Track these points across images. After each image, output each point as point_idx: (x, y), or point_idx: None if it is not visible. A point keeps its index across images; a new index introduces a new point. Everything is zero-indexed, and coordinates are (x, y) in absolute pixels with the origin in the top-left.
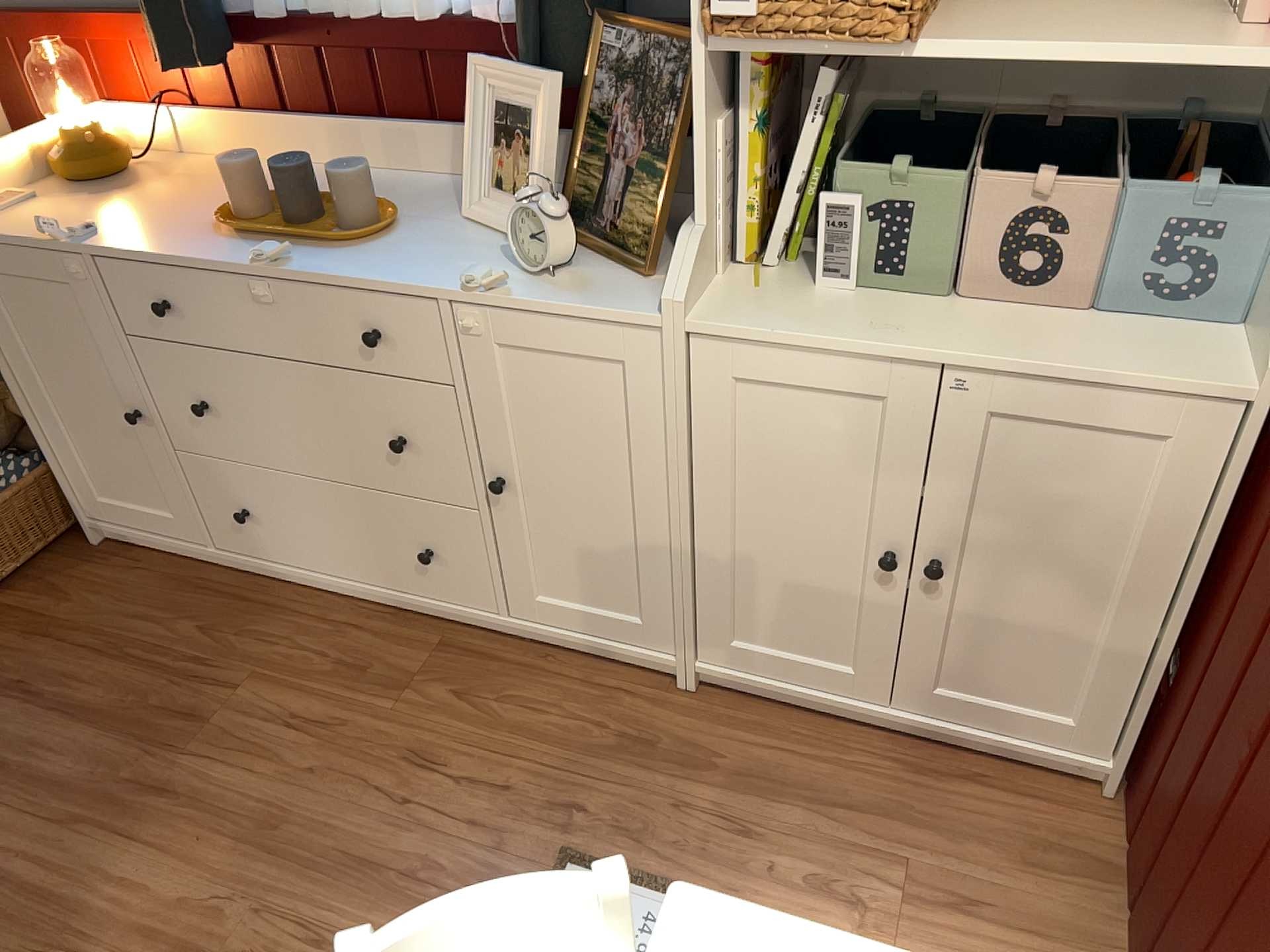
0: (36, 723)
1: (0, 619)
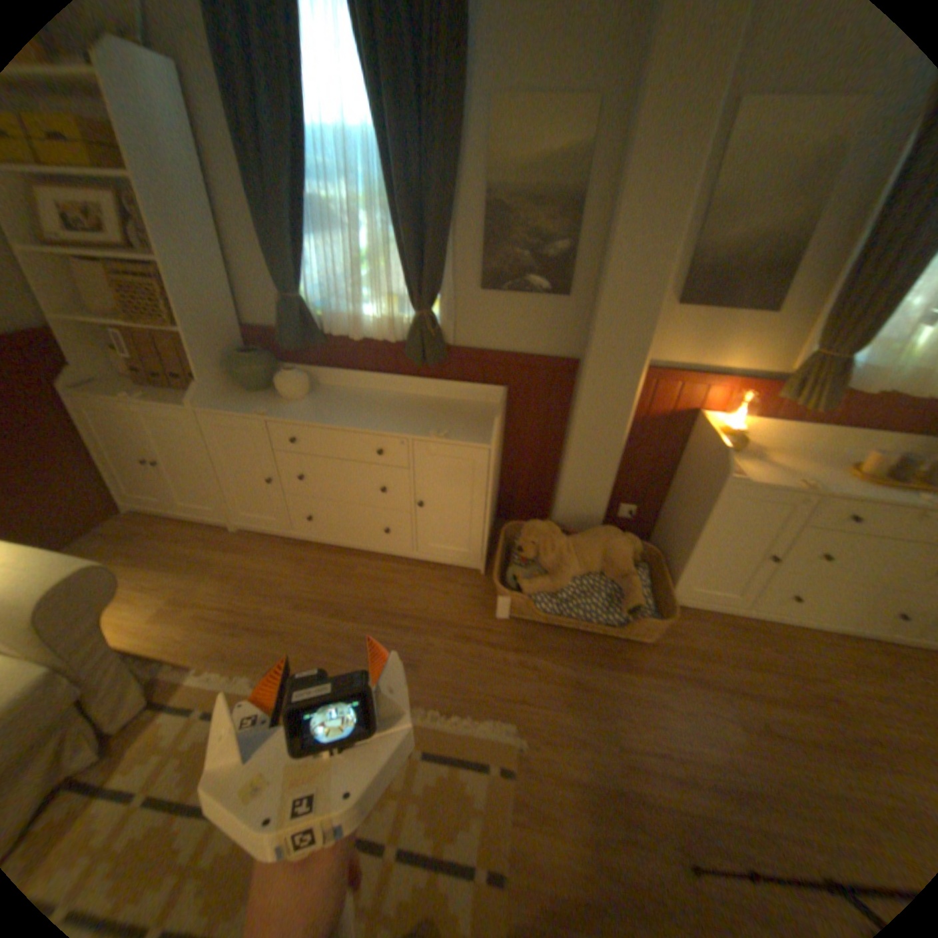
0: (770, 716)
1: (673, 655)
